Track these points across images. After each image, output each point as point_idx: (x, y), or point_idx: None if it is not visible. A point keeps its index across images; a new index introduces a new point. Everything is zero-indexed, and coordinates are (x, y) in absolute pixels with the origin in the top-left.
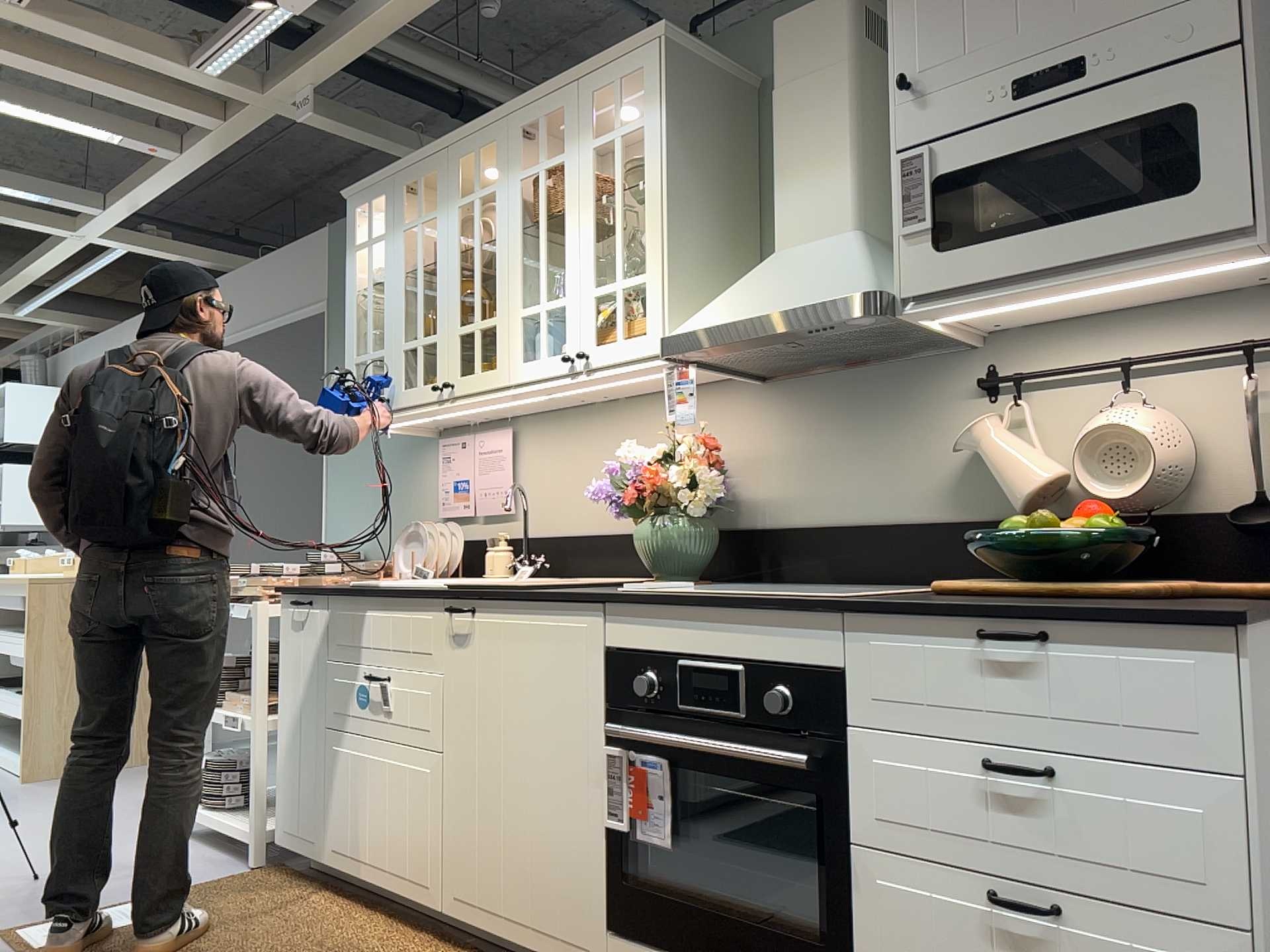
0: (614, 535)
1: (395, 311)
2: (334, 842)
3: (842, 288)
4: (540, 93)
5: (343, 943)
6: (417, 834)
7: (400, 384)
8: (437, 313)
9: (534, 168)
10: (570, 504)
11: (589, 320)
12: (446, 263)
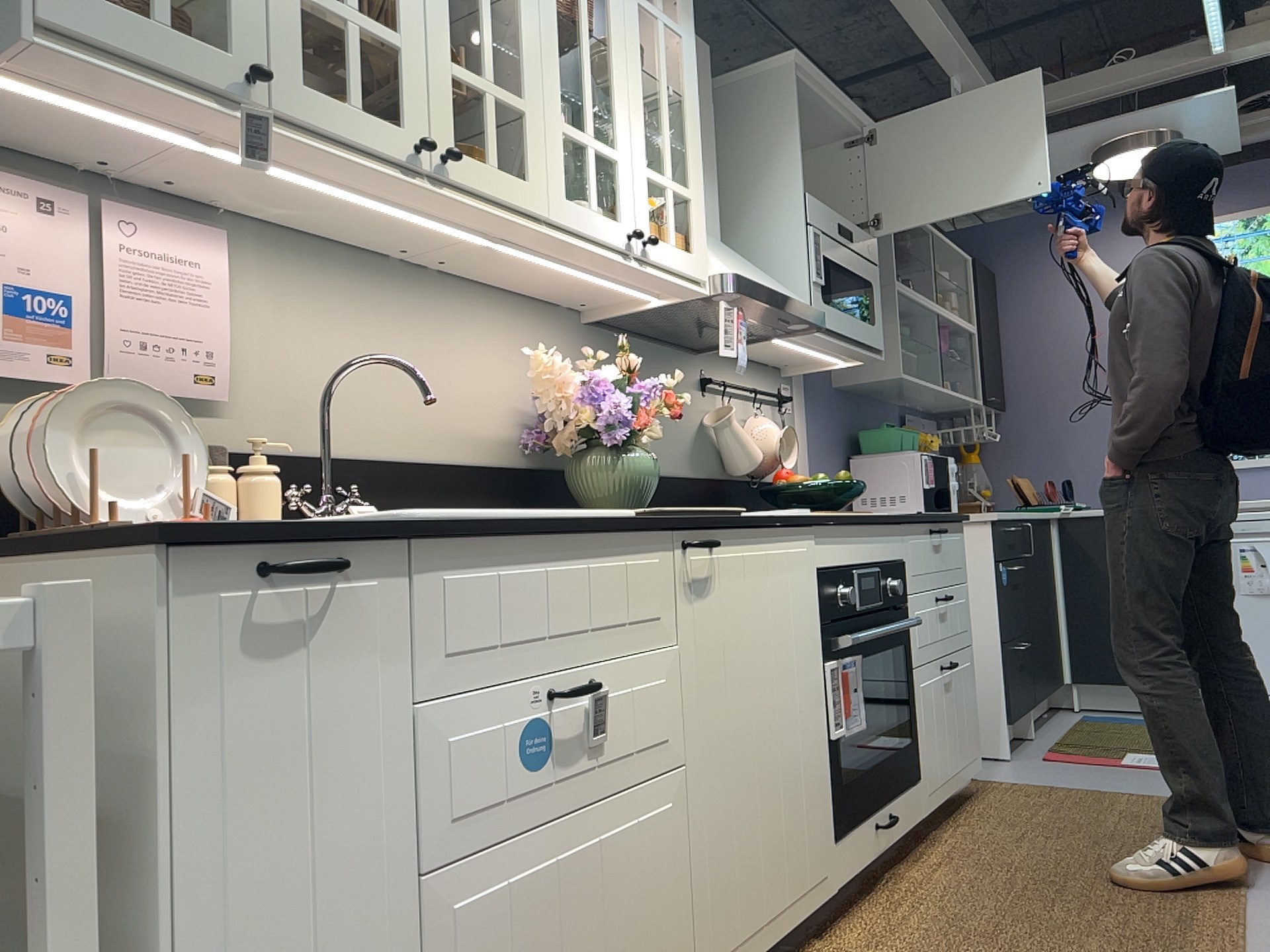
0: (434, 464)
1: None
2: None
3: (803, 300)
4: None
5: None
6: (658, 924)
7: (294, 67)
8: None
9: None
10: (349, 406)
11: (644, 202)
12: None
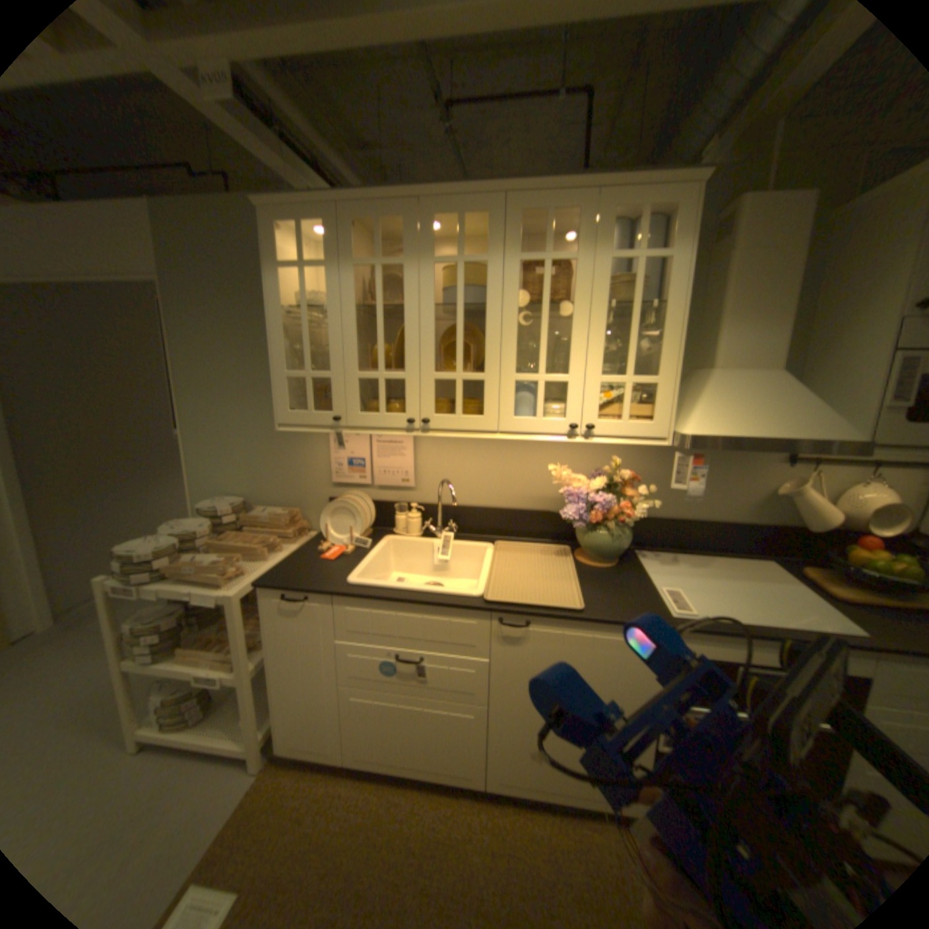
0: (511, 510)
1: (345, 341)
2: (357, 758)
3: (840, 431)
4: (554, 183)
5: (424, 844)
6: (459, 754)
7: (356, 408)
8: (405, 356)
9: (540, 254)
10: (469, 486)
11: (594, 401)
12: (417, 313)
